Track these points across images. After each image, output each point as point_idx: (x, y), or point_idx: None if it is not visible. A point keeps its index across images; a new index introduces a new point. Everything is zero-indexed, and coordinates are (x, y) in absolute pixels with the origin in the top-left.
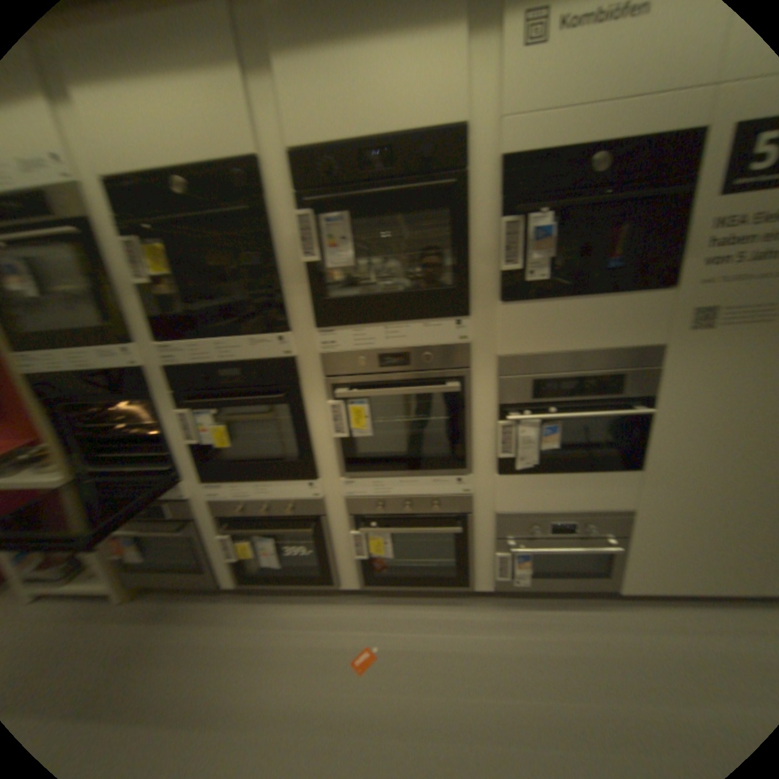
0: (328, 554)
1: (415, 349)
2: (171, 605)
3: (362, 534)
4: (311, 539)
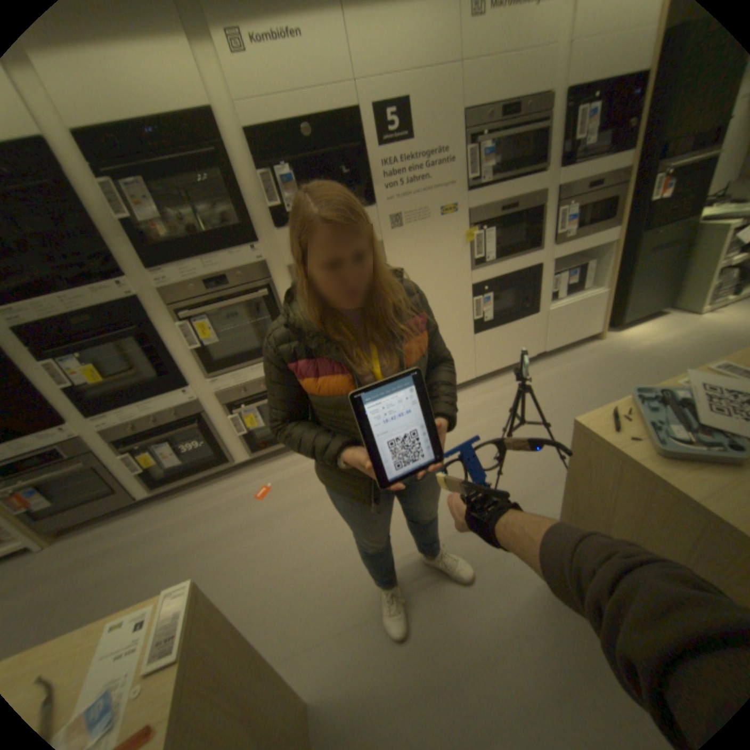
0: (218, 440)
1: (230, 273)
2: (97, 529)
3: (237, 415)
4: (201, 433)
